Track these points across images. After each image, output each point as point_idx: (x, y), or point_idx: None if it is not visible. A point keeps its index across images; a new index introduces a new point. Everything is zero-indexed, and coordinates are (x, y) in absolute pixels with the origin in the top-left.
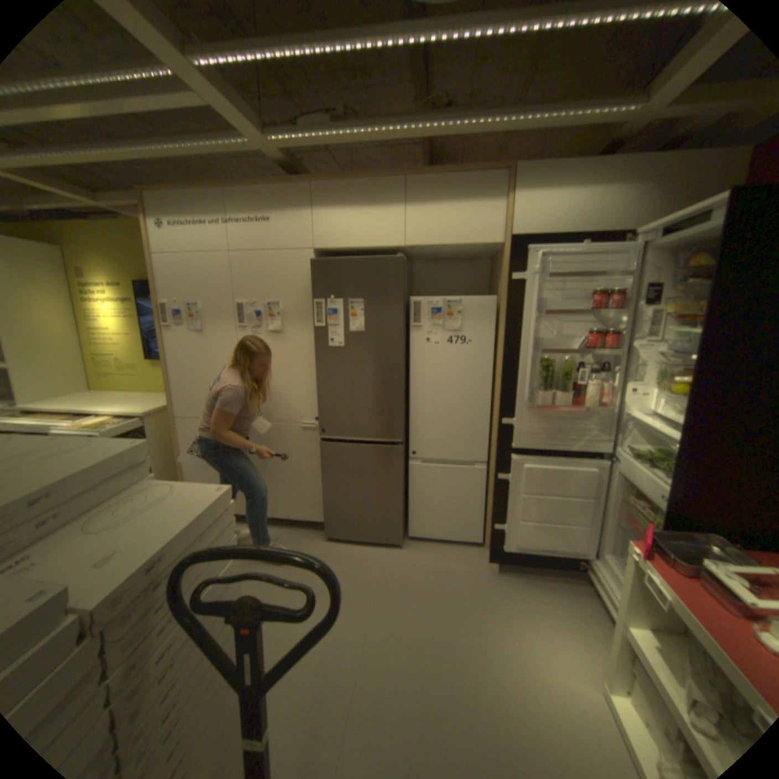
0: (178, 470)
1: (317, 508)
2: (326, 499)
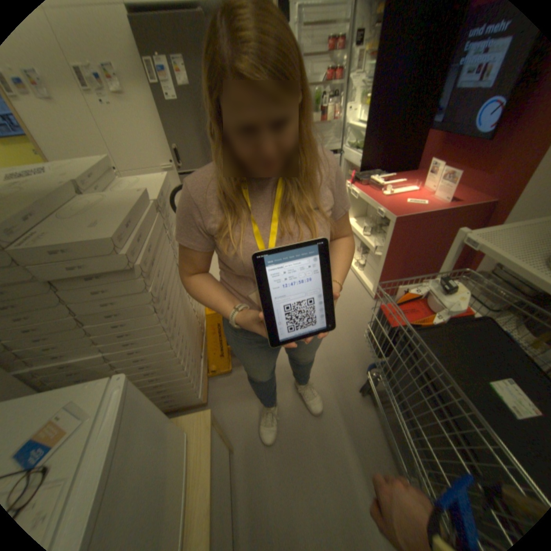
0: None
1: None
2: None
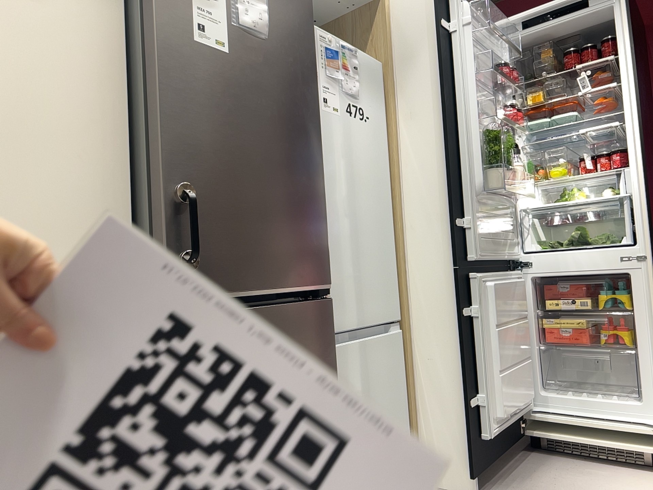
0: None
1: None
2: None
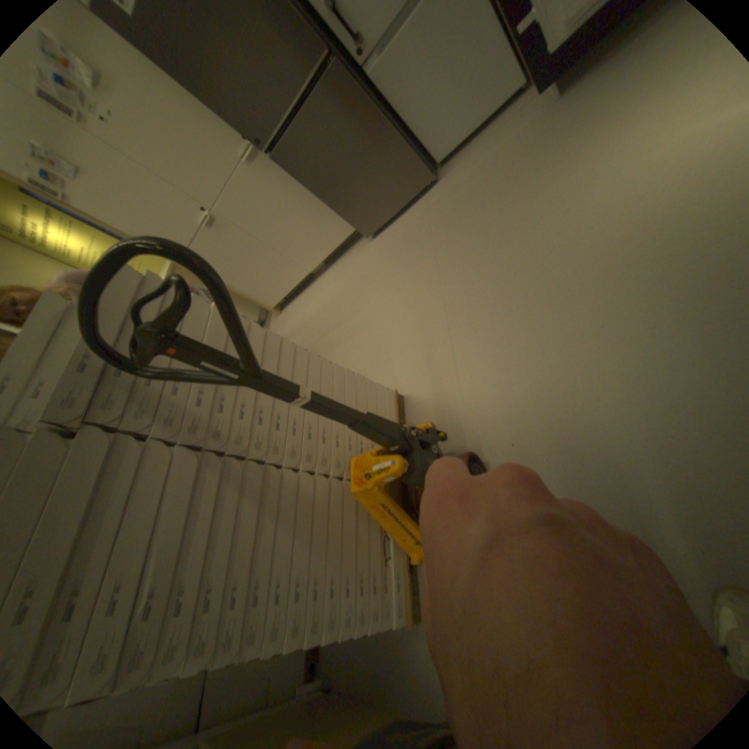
0: (234, 292)
1: (341, 221)
2: (335, 205)
